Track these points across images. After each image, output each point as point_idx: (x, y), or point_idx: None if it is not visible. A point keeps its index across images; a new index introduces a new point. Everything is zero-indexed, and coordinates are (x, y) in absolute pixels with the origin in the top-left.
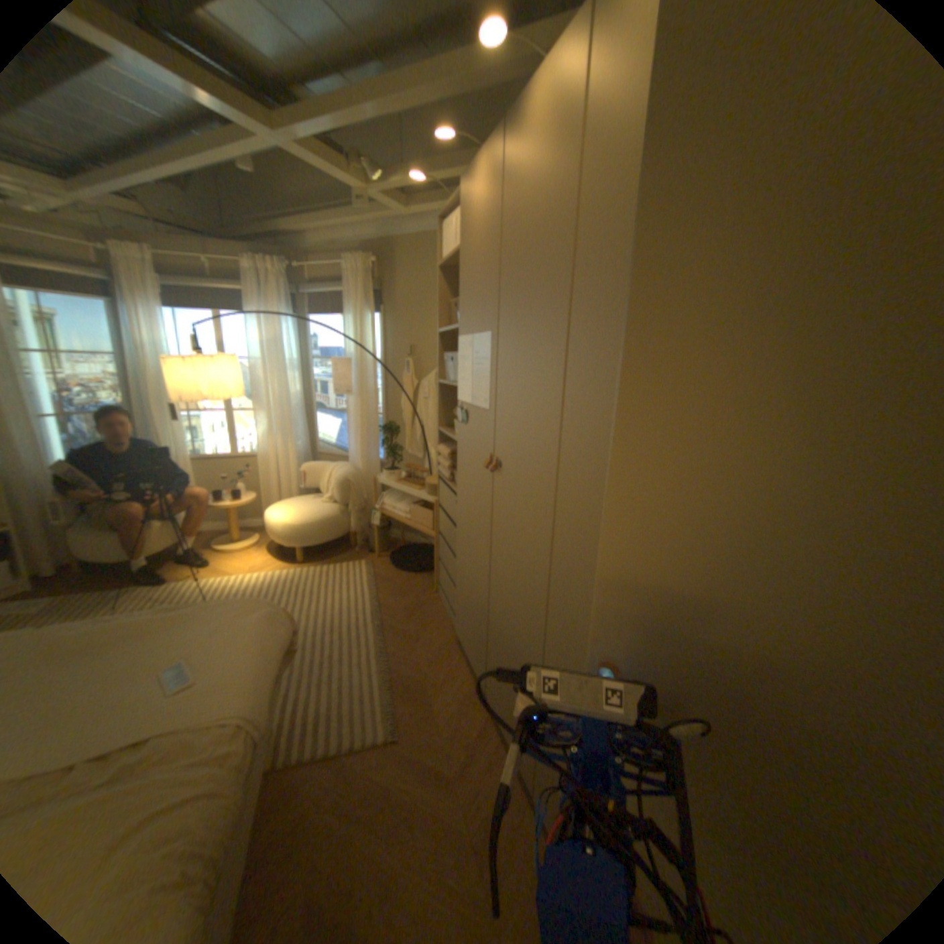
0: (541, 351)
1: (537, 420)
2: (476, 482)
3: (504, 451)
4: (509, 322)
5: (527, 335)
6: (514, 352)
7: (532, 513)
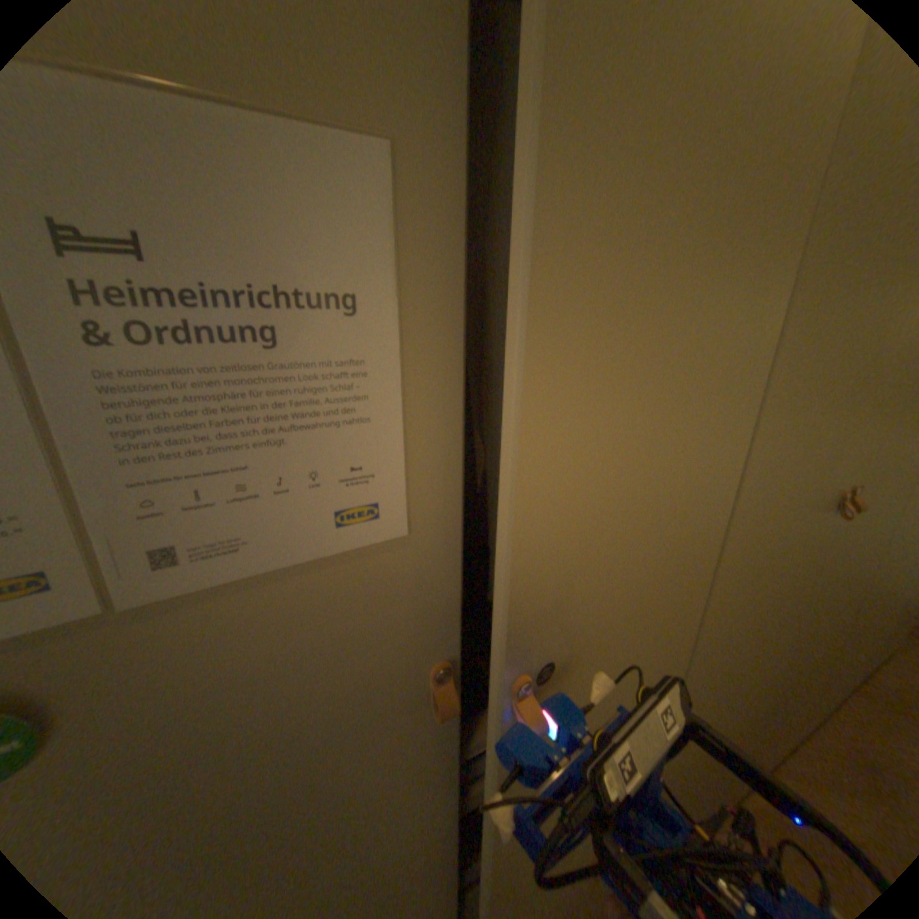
0: (738, 289)
1: (702, 445)
2: (320, 824)
3: (552, 587)
4: (599, 151)
5: (696, 234)
6: (623, 282)
7: (662, 618)
